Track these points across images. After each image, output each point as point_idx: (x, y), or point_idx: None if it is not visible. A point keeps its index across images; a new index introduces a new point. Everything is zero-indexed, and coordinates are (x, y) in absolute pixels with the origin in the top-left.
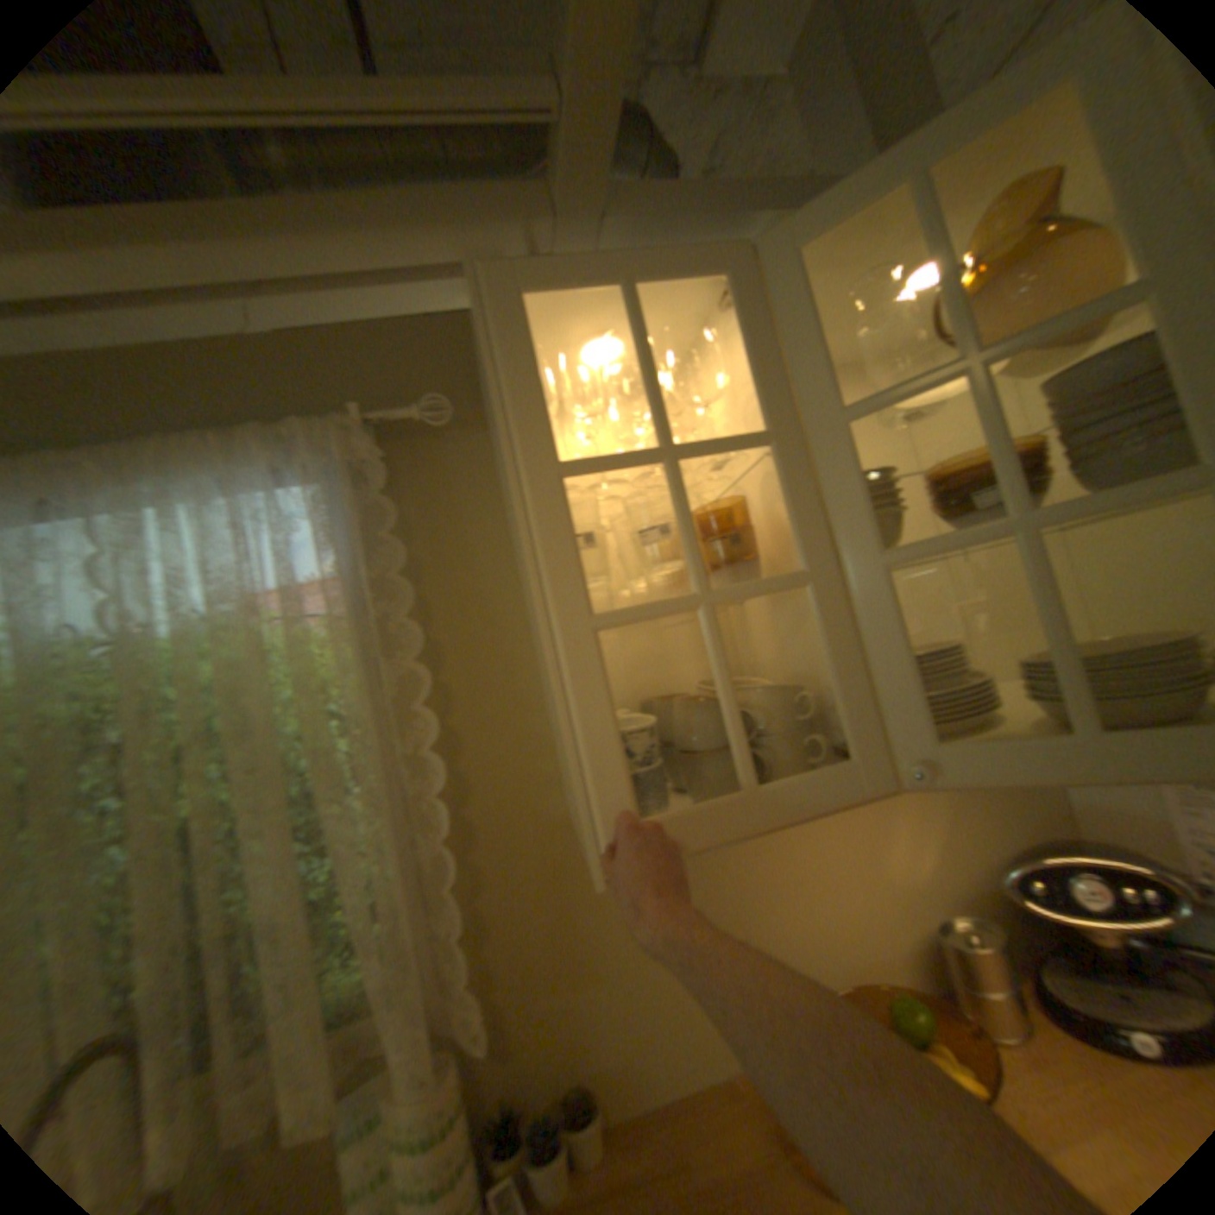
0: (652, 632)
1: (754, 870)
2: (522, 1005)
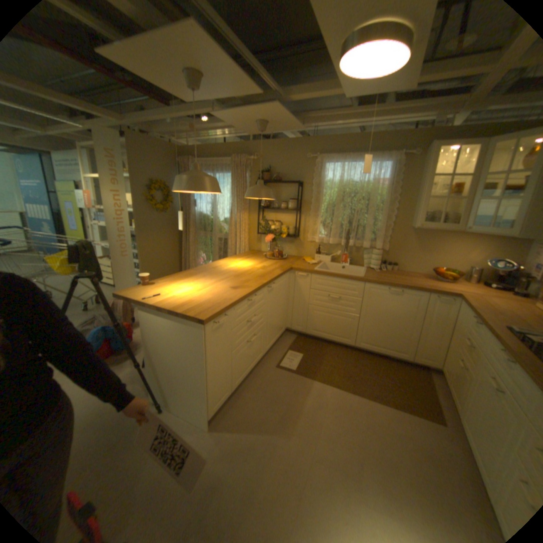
0: (441, 200)
1: (440, 246)
2: (392, 250)
